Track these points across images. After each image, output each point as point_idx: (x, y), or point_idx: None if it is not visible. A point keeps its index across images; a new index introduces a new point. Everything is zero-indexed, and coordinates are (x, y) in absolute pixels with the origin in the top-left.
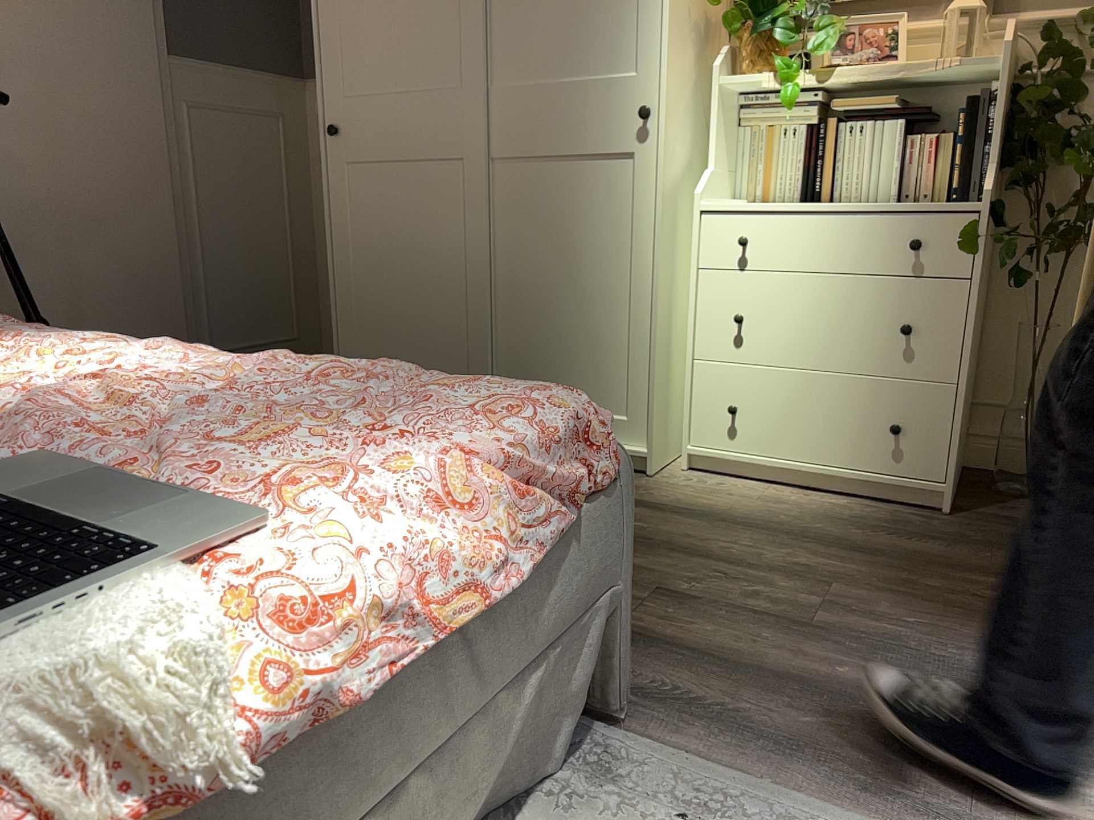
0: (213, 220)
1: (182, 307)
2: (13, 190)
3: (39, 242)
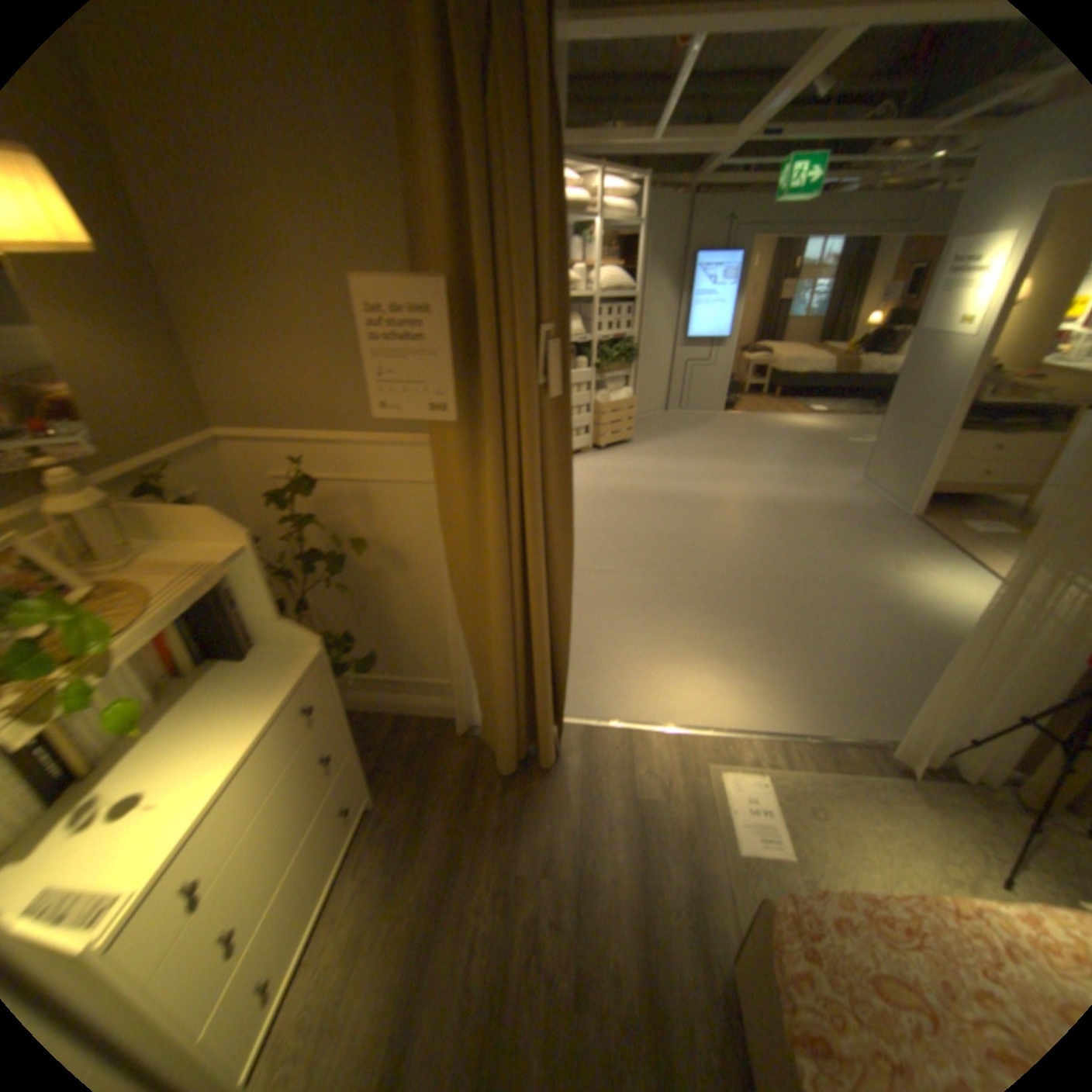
0: None
1: None
2: None
3: None
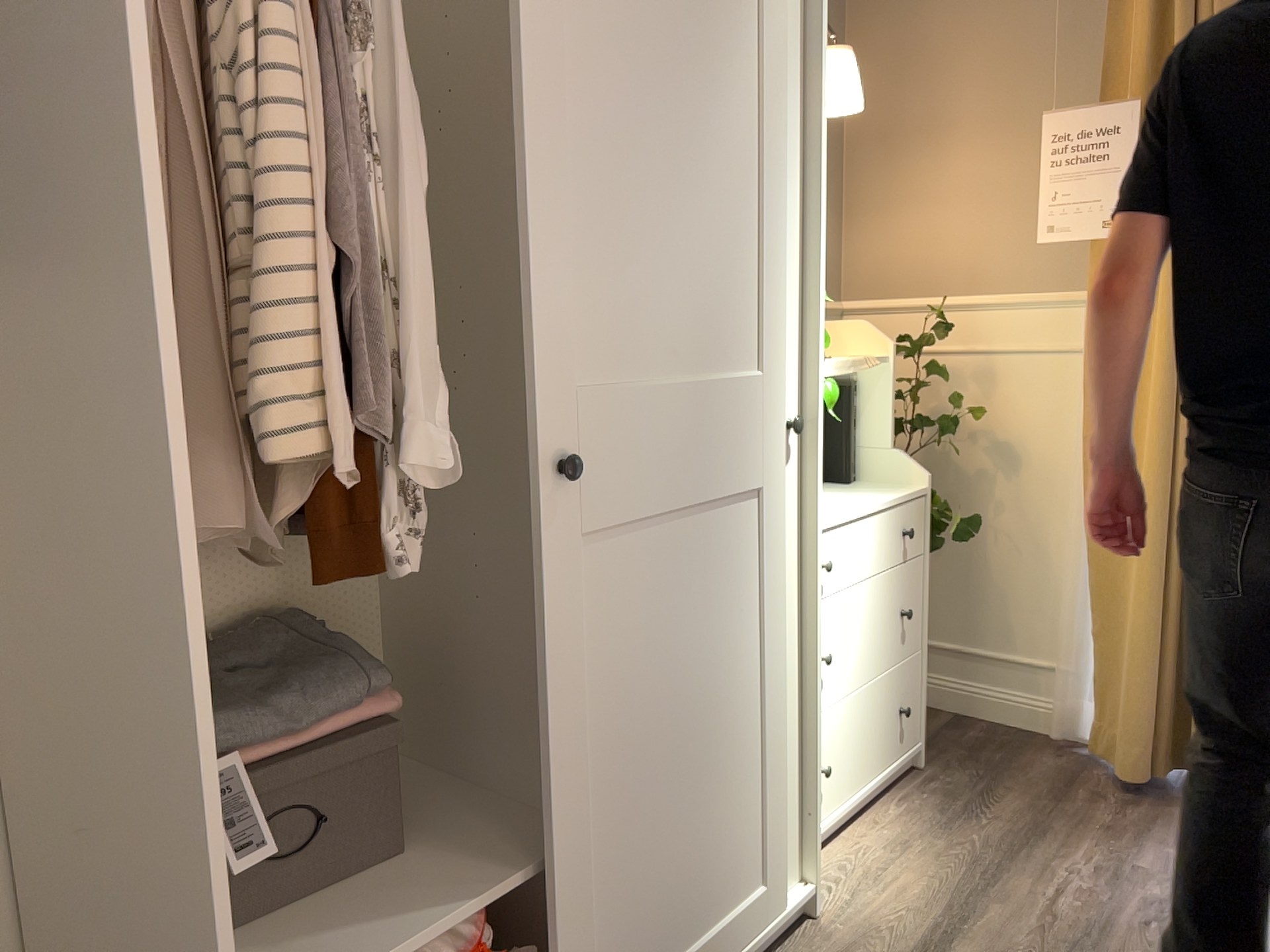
0: None
1: None
2: None
3: None
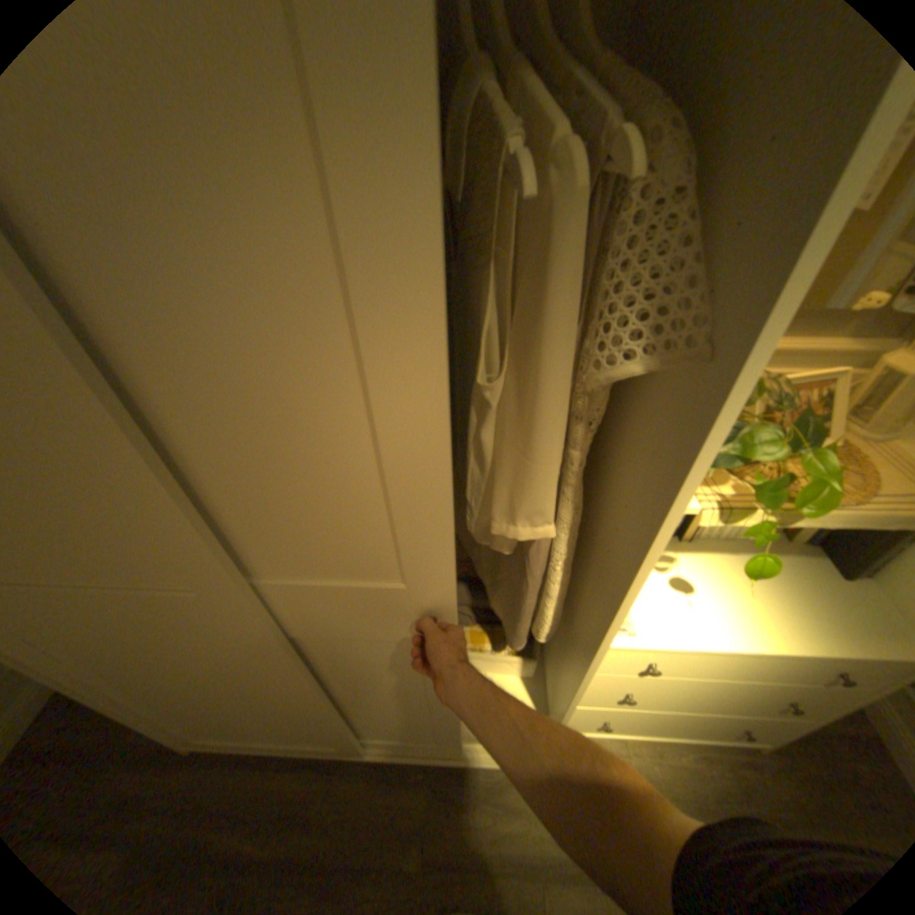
0: None
1: None
2: None
3: None
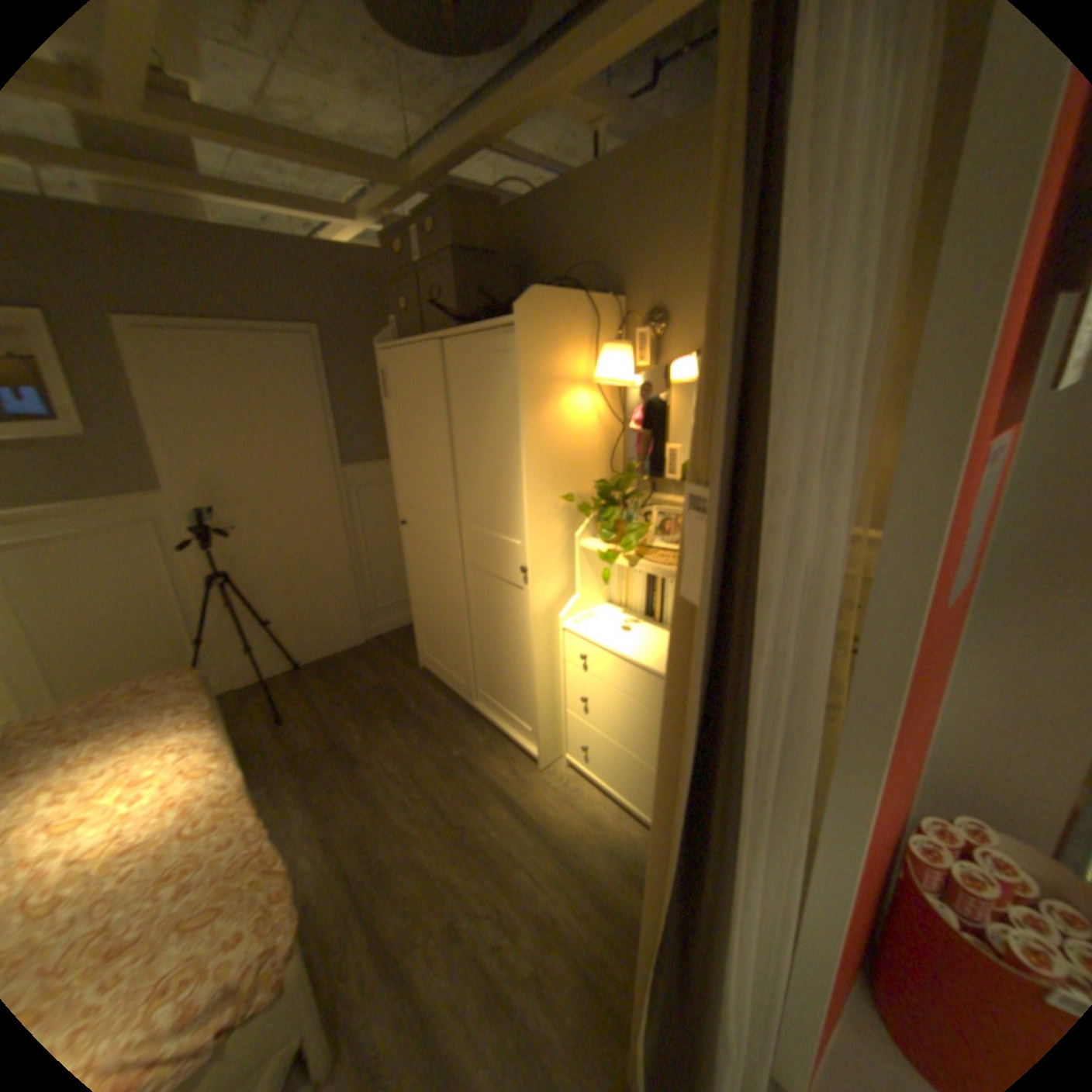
0: (370, 543)
1: (351, 593)
2: (250, 557)
3: (266, 578)
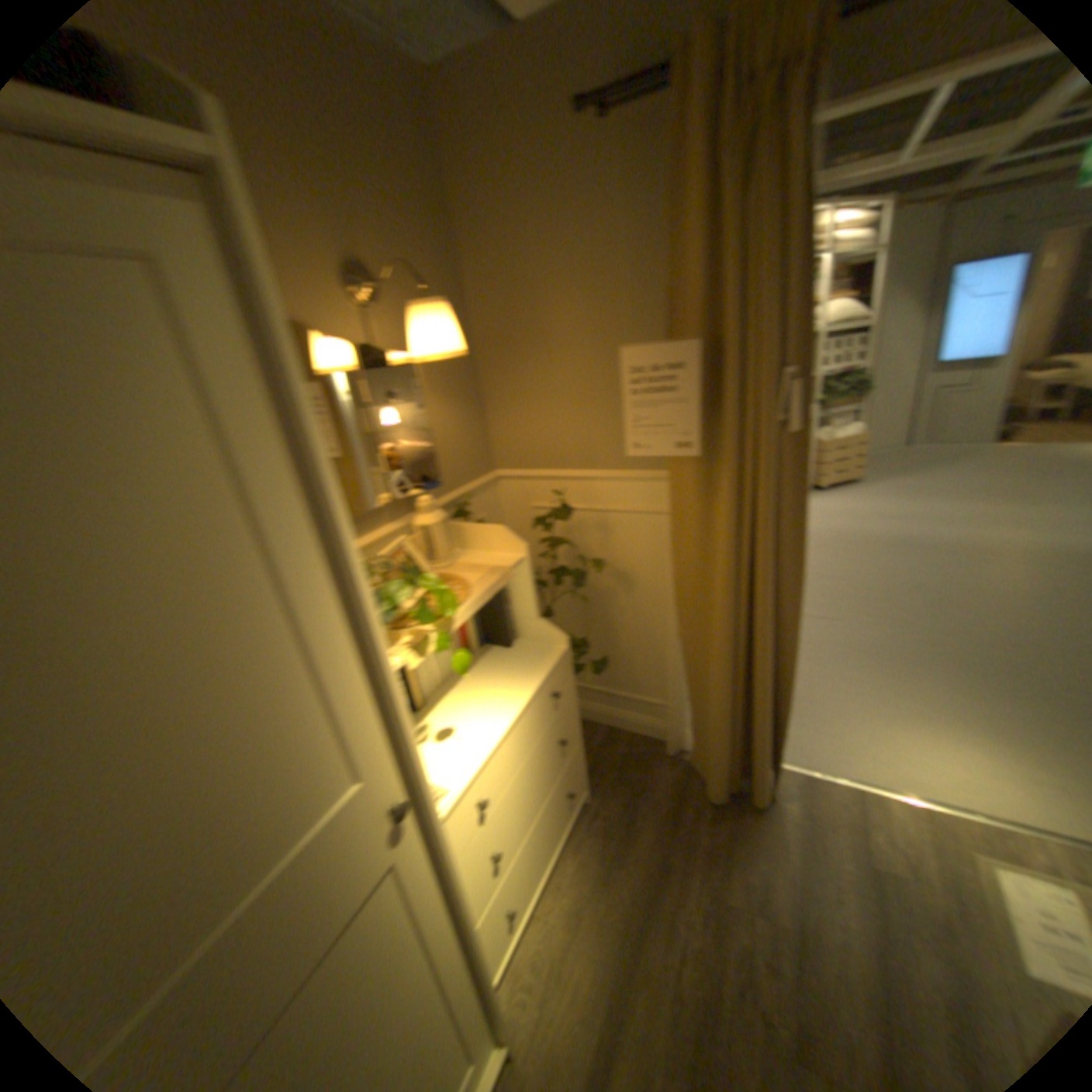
0: None
1: None
2: None
3: None
